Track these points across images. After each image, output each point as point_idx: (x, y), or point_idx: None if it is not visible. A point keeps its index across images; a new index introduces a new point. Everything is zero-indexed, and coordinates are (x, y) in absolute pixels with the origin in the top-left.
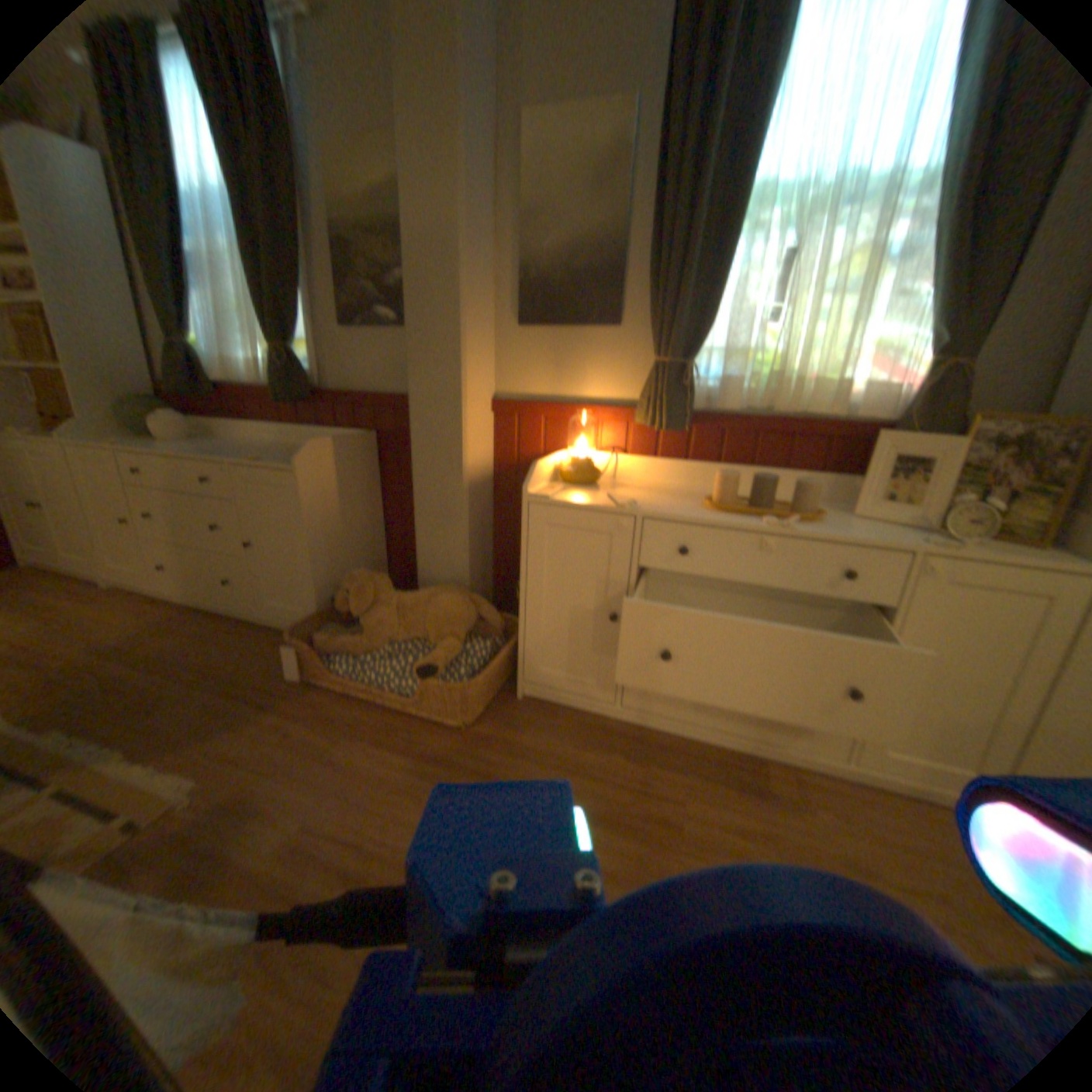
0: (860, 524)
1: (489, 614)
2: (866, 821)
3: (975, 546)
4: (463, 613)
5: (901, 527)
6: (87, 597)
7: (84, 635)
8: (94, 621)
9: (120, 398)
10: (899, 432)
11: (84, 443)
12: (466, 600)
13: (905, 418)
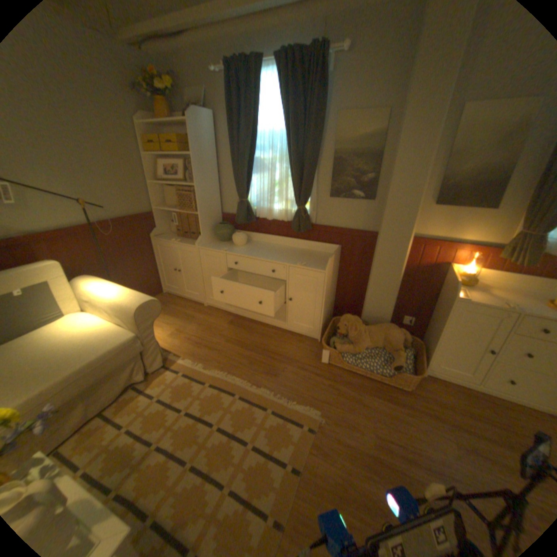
0: None
1: (409, 337)
2: None
3: None
4: (401, 338)
5: None
6: (201, 309)
7: (216, 331)
8: (214, 323)
9: (213, 222)
10: None
11: (207, 246)
12: (400, 331)
13: None
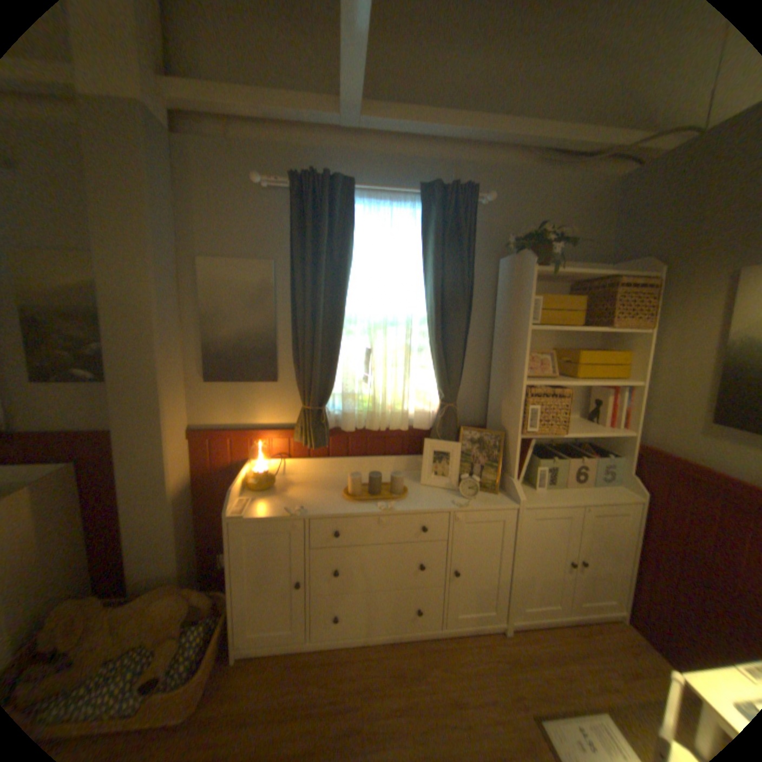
0: (423, 491)
1: (197, 602)
2: (455, 665)
3: (472, 501)
4: (174, 612)
5: (441, 489)
6: None
7: None
8: None
9: None
10: (432, 434)
11: None
12: (176, 598)
13: (433, 428)
